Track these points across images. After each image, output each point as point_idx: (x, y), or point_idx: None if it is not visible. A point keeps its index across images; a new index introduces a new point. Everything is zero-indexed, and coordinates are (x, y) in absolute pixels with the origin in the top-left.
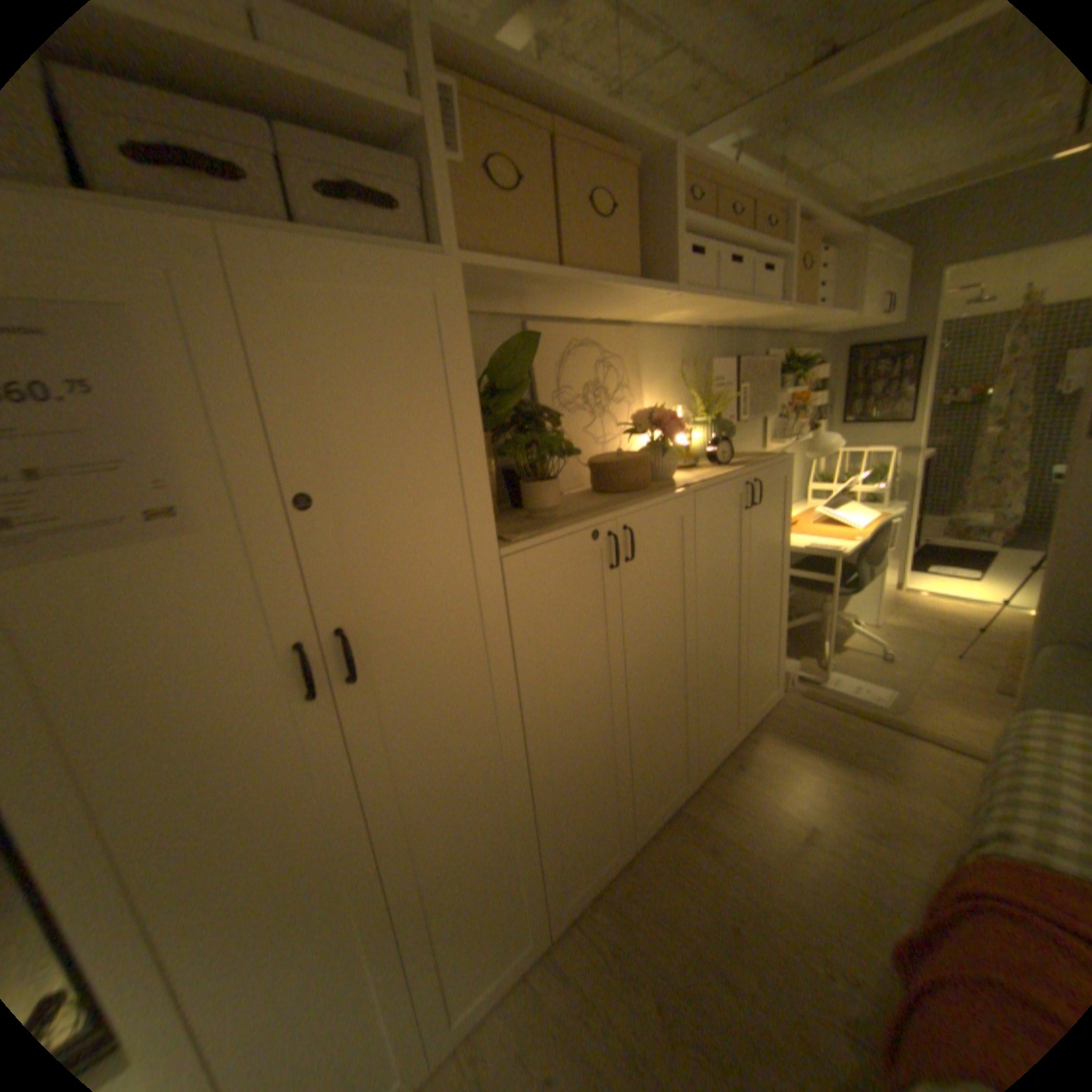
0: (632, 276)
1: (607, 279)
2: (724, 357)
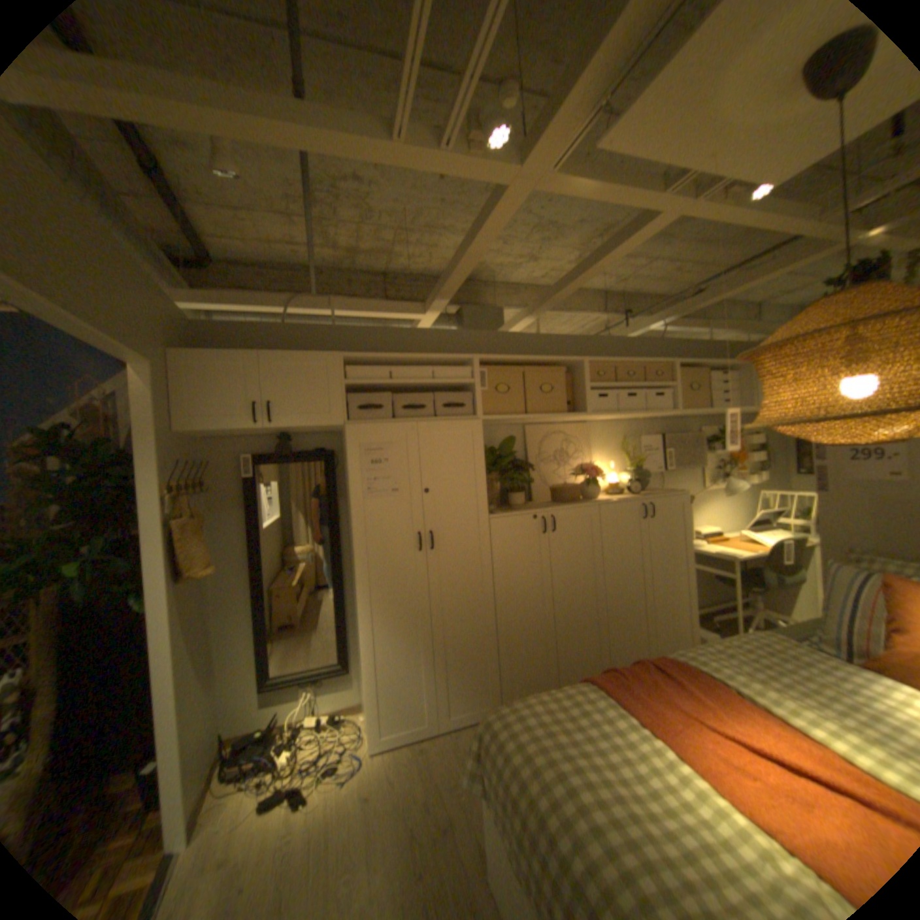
0: (559, 414)
1: (544, 417)
2: (658, 434)
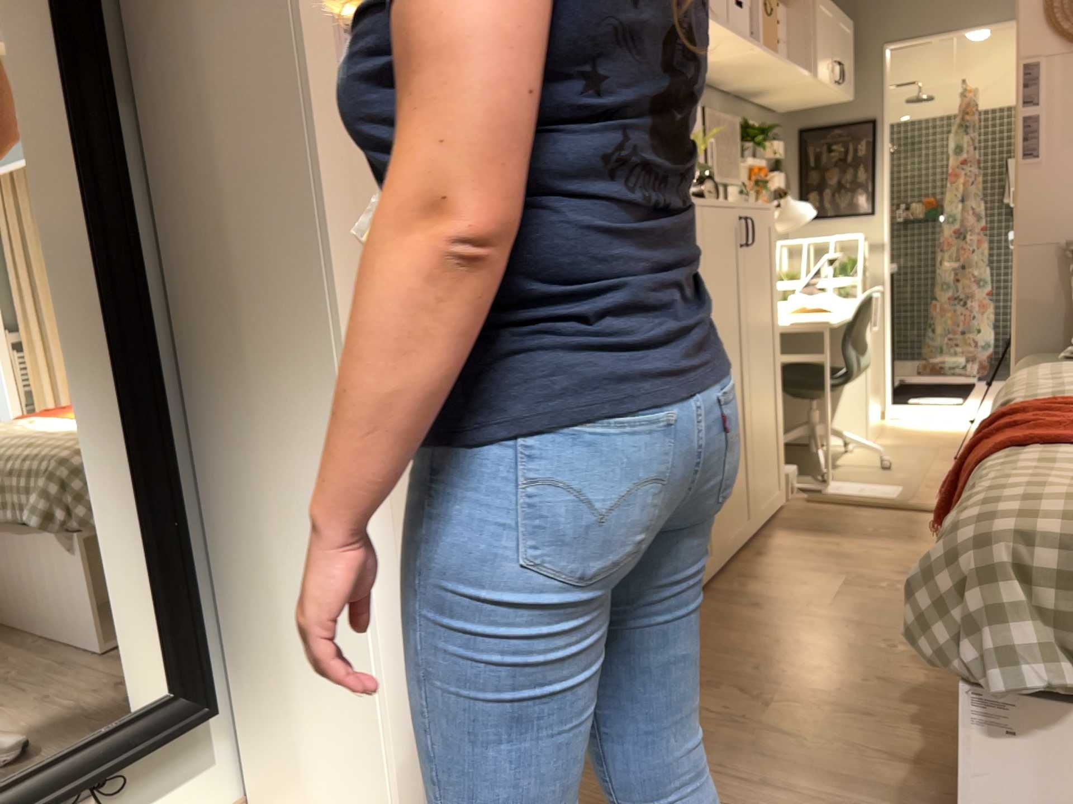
0: None
1: None
2: None
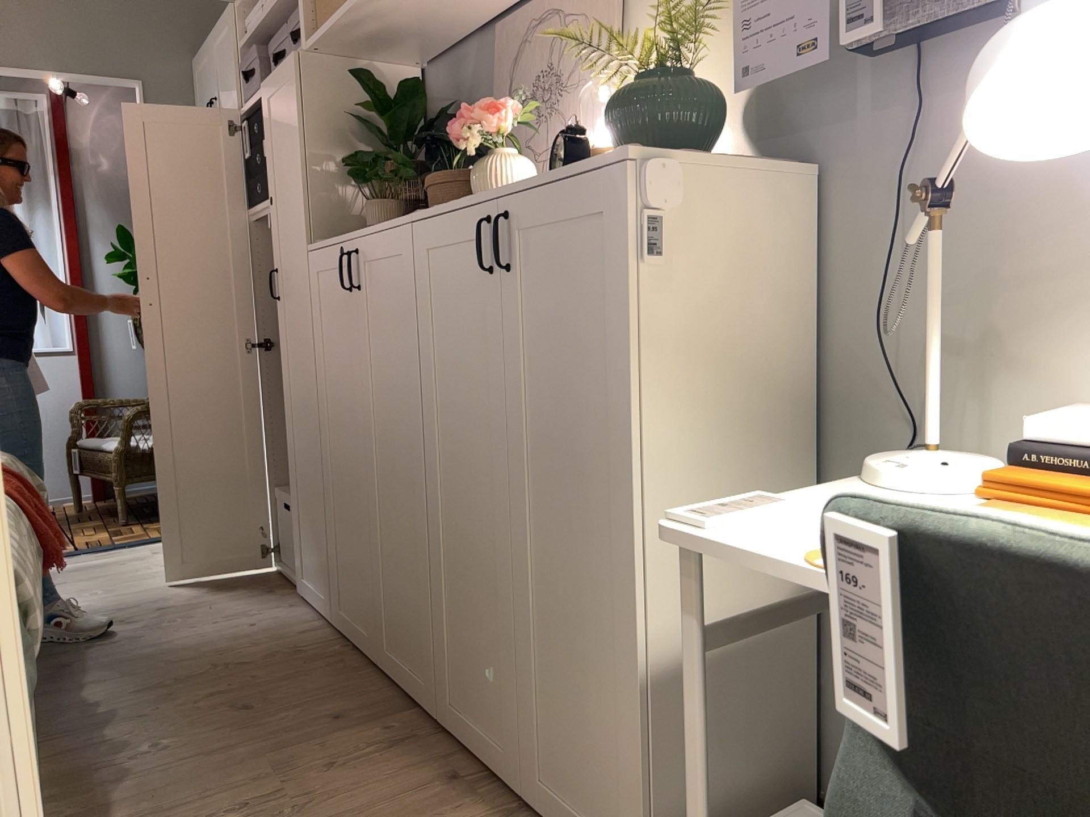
0: None
1: None
2: None
